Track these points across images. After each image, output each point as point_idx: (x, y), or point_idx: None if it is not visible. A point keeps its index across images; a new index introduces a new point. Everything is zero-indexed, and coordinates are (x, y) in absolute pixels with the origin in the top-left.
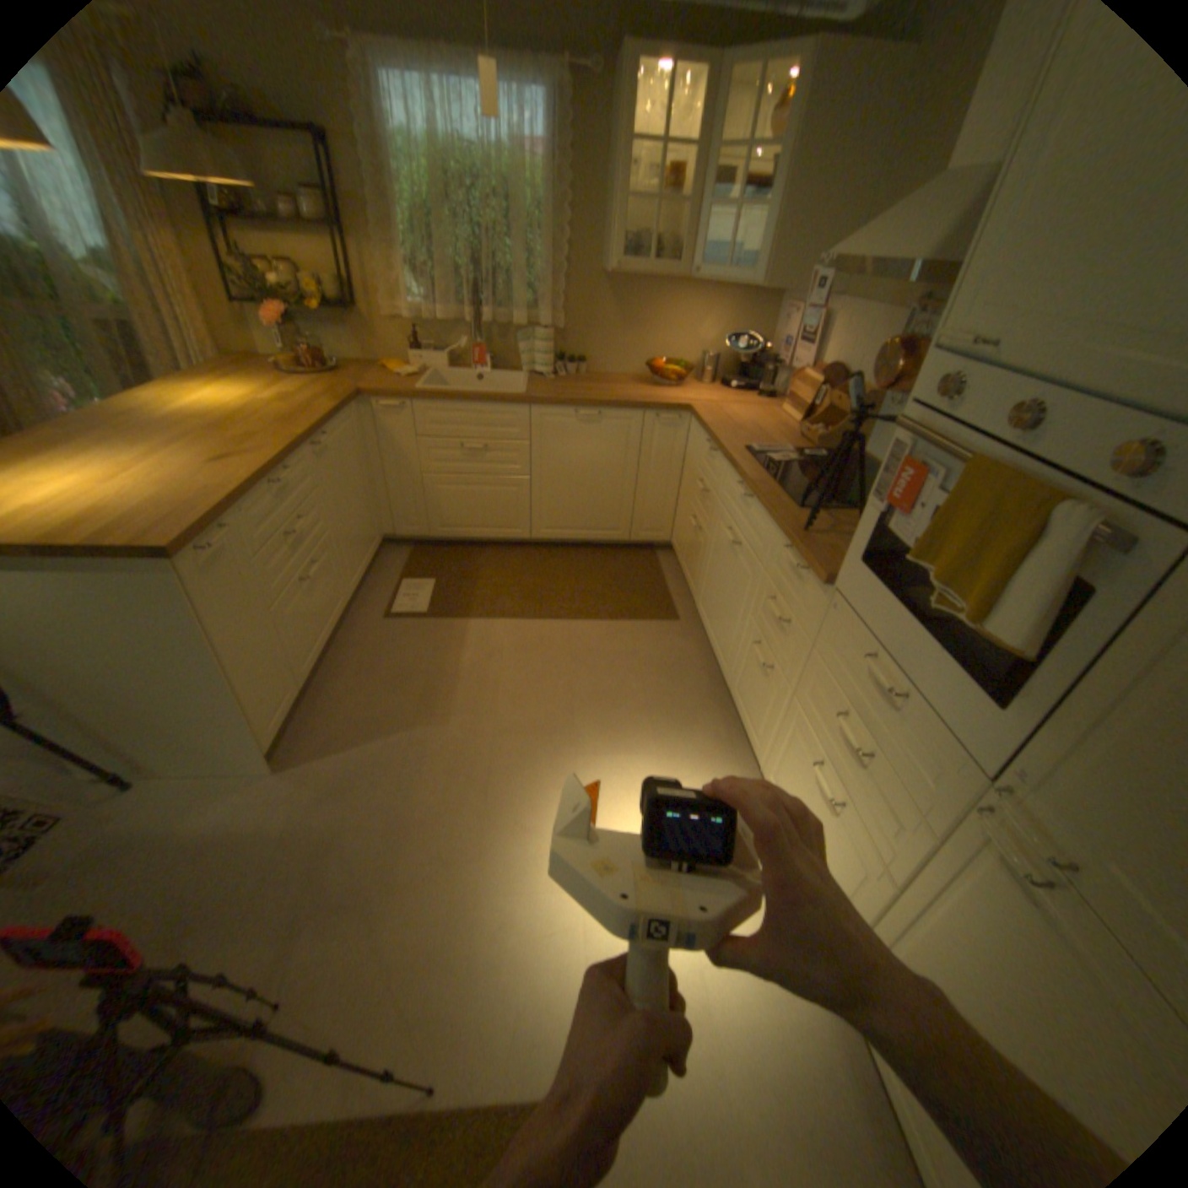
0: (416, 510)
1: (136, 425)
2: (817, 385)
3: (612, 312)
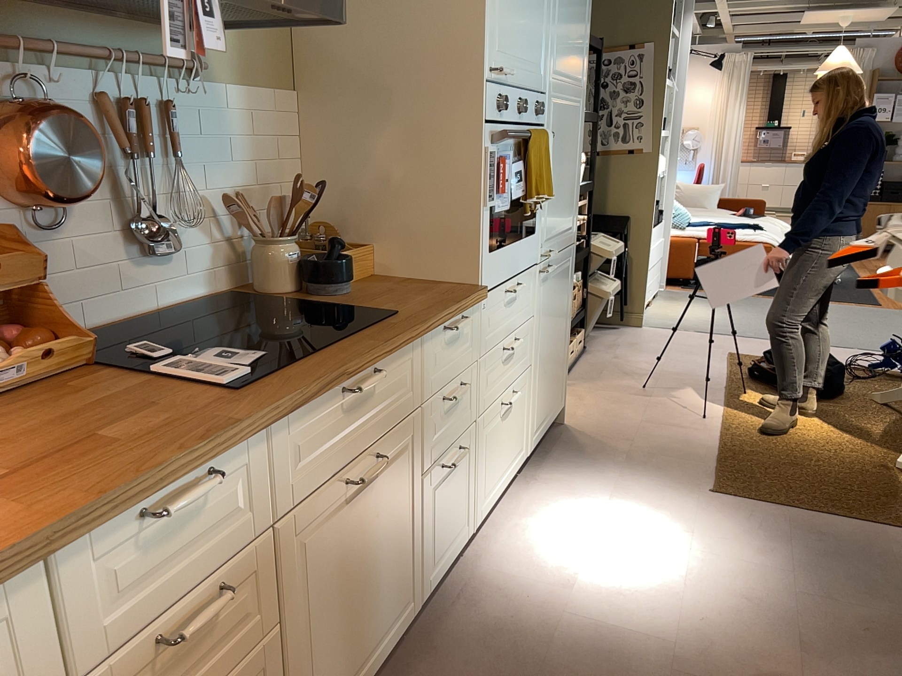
0: None
1: None
2: None
3: None
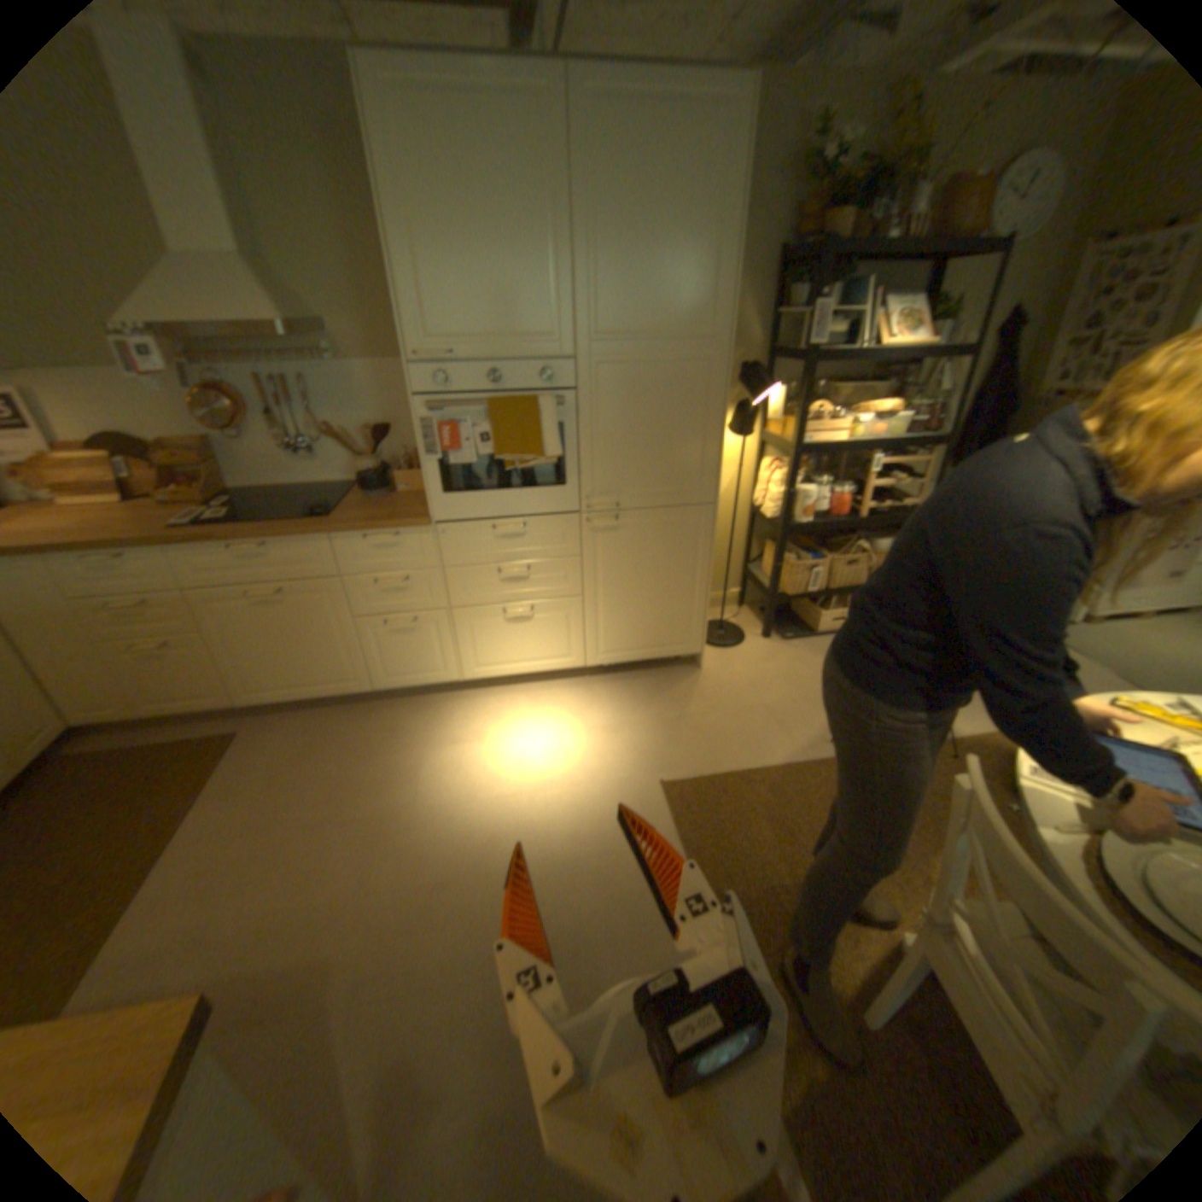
0: None
1: None
2: (105, 457)
3: None
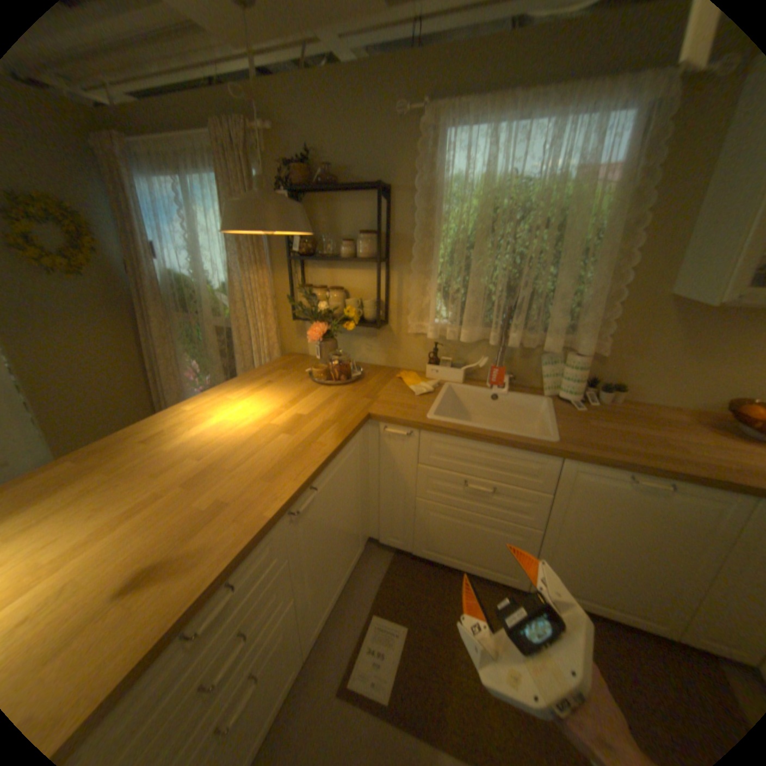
0: (404, 526)
1: (140, 462)
2: None
3: (677, 339)
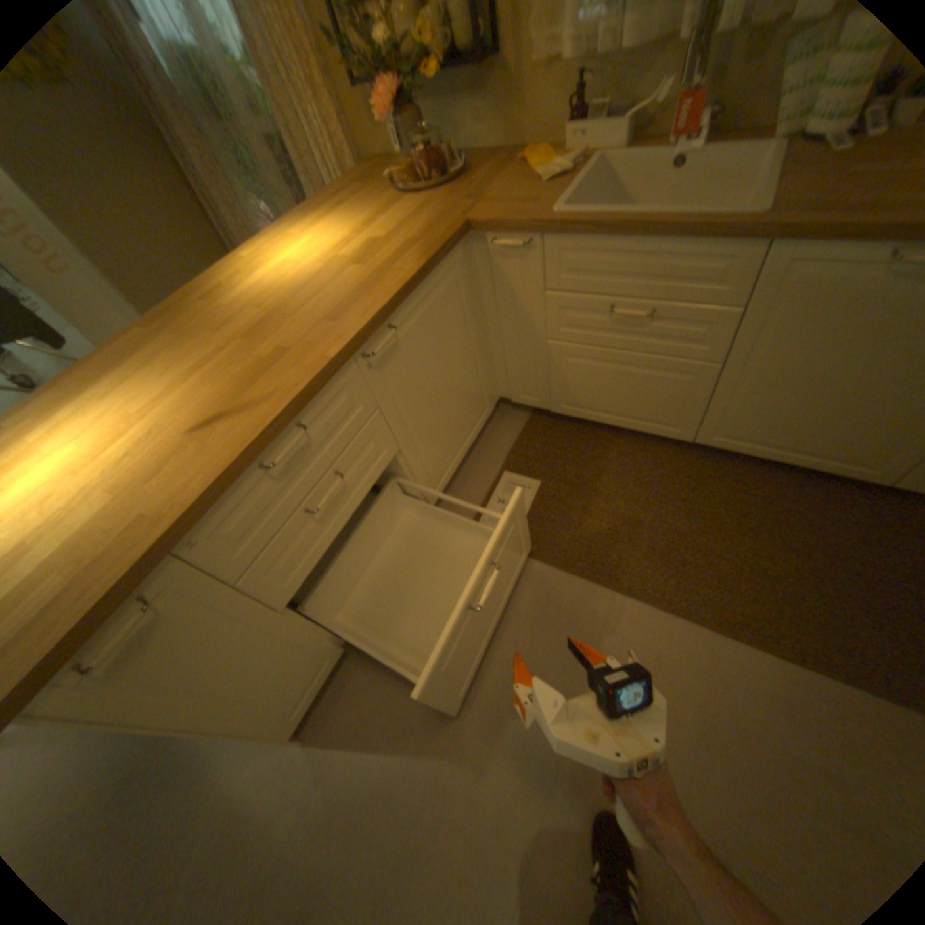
0: (537, 380)
1: (200, 319)
2: None
3: None
